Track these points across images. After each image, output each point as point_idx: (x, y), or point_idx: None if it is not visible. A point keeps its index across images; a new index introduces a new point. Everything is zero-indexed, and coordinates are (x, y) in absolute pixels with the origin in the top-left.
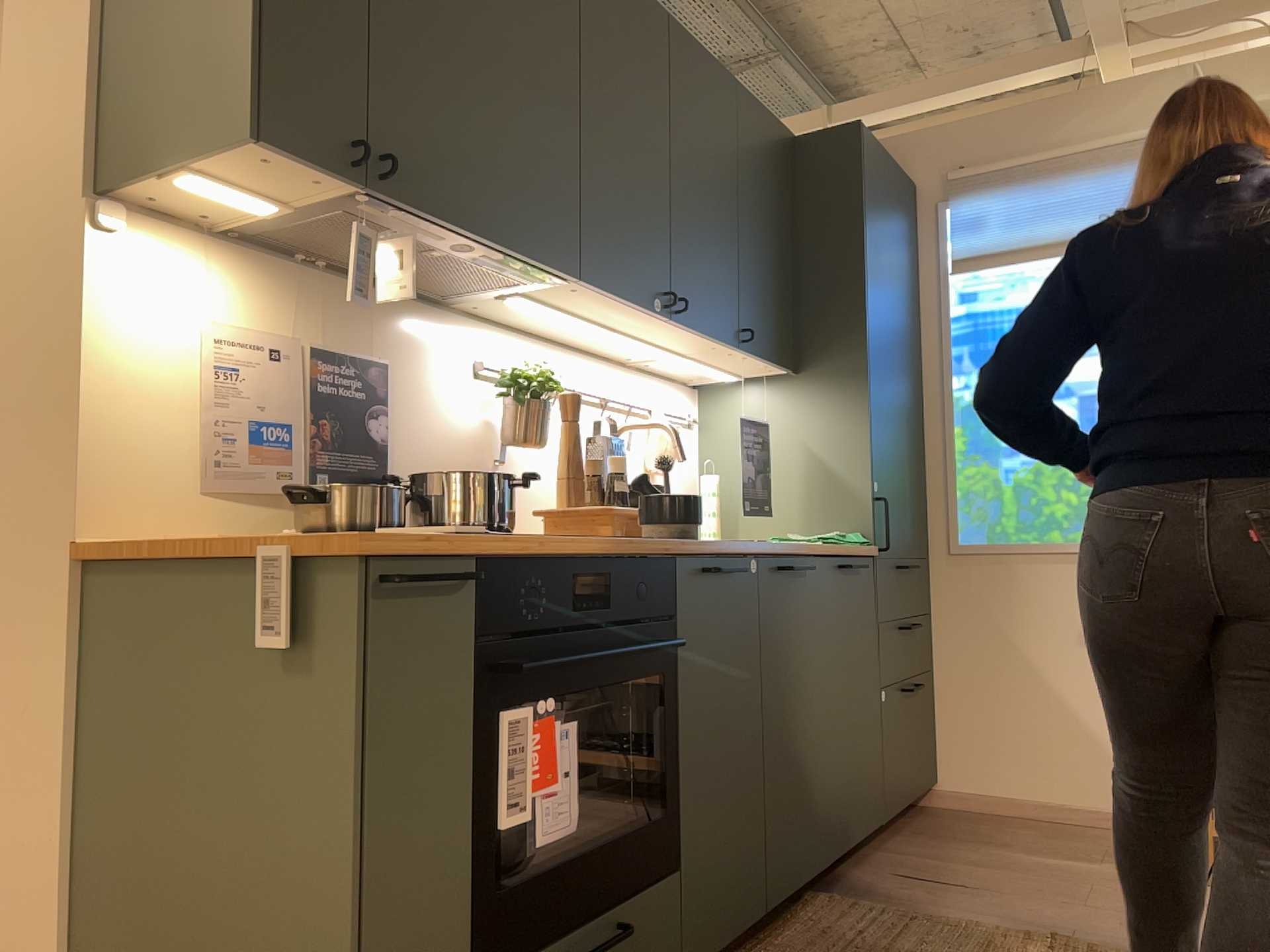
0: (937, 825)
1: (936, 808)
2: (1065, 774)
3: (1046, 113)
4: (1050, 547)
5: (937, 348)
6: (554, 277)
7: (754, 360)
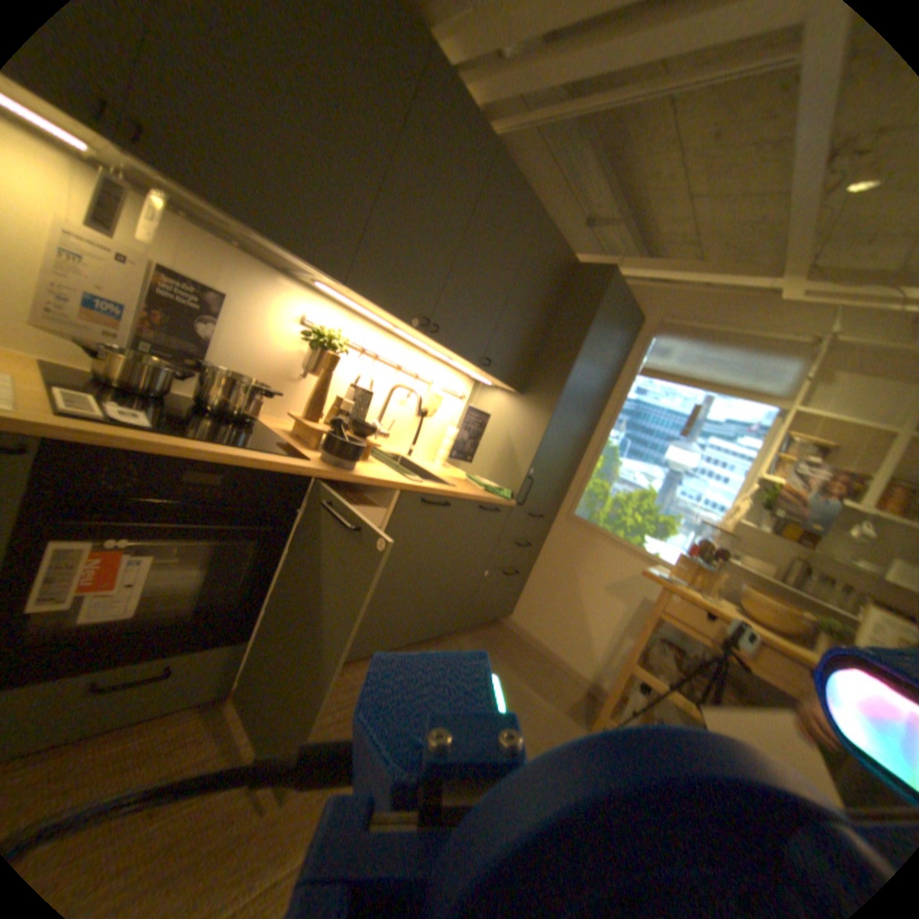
0: (492, 635)
1: (503, 624)
2: (566, 642)
3: (737, 299)
4: (614, 535)
5: (611, 408)
6: (328, 276)
7: (490, 375)
